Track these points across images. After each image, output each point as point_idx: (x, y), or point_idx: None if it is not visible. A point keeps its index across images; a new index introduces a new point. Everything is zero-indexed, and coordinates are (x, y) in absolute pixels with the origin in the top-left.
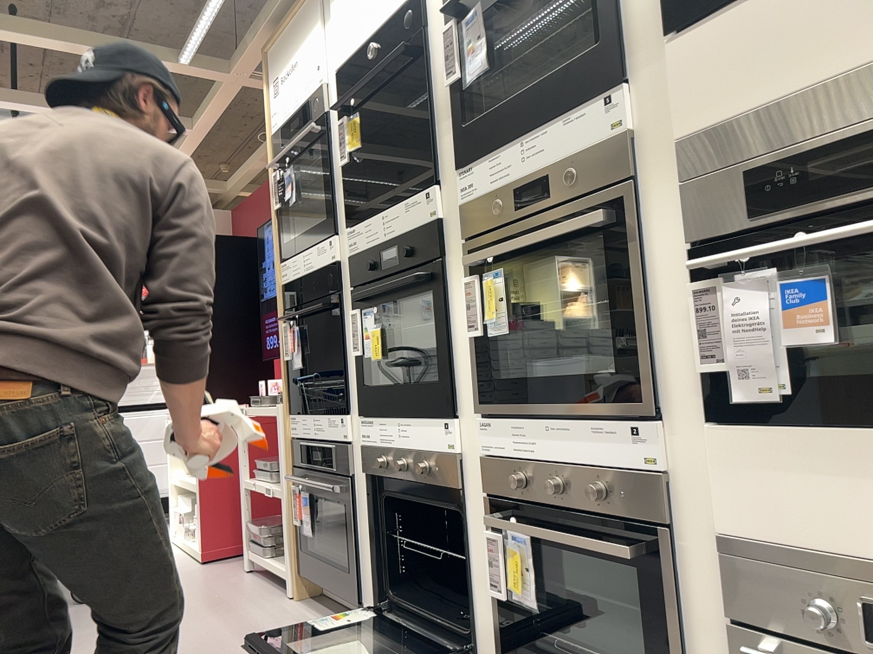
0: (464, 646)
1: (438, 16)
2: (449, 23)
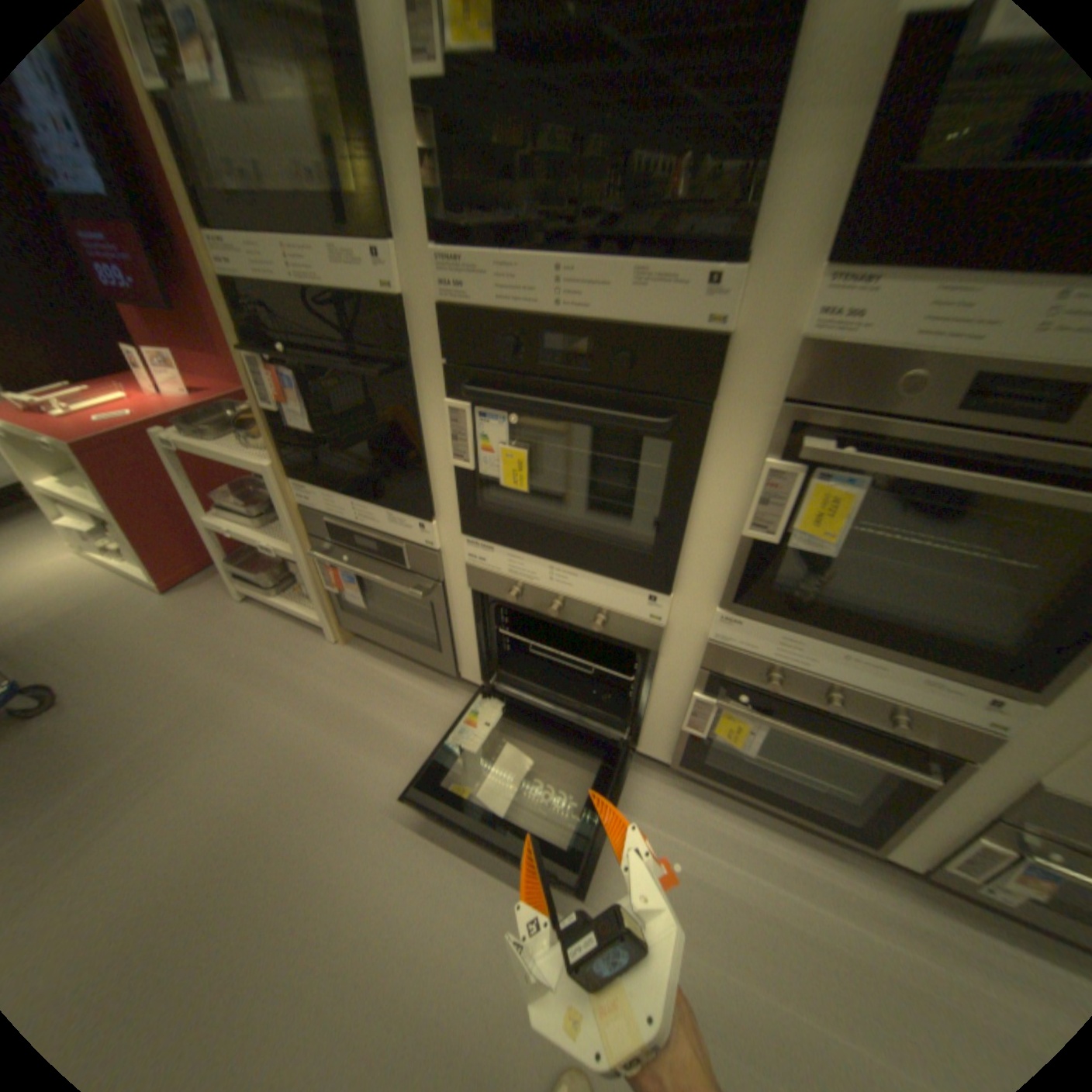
0: (625, 737)
1: None
2: None
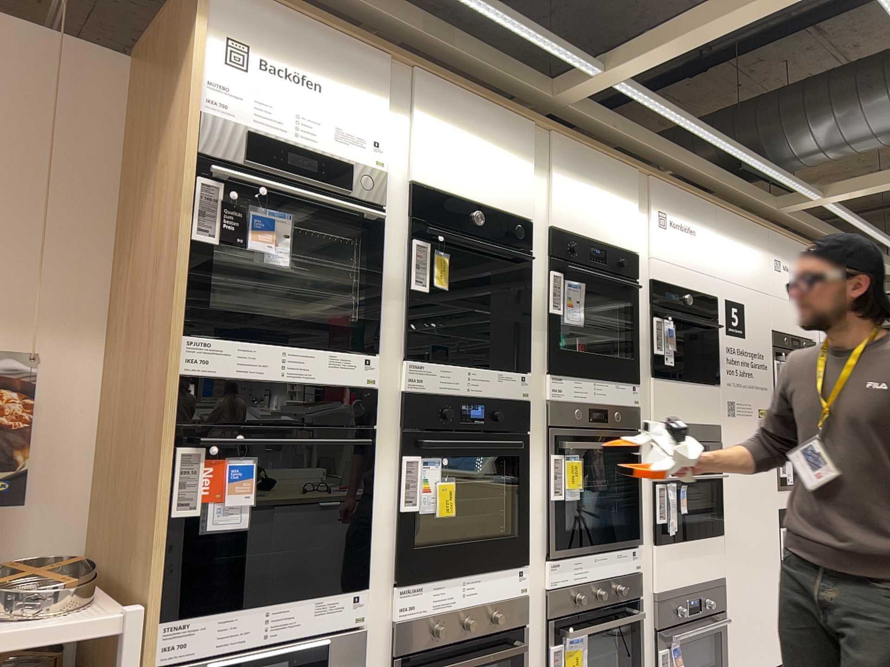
0: None
1: (547, 262)
2: (555, 275)
